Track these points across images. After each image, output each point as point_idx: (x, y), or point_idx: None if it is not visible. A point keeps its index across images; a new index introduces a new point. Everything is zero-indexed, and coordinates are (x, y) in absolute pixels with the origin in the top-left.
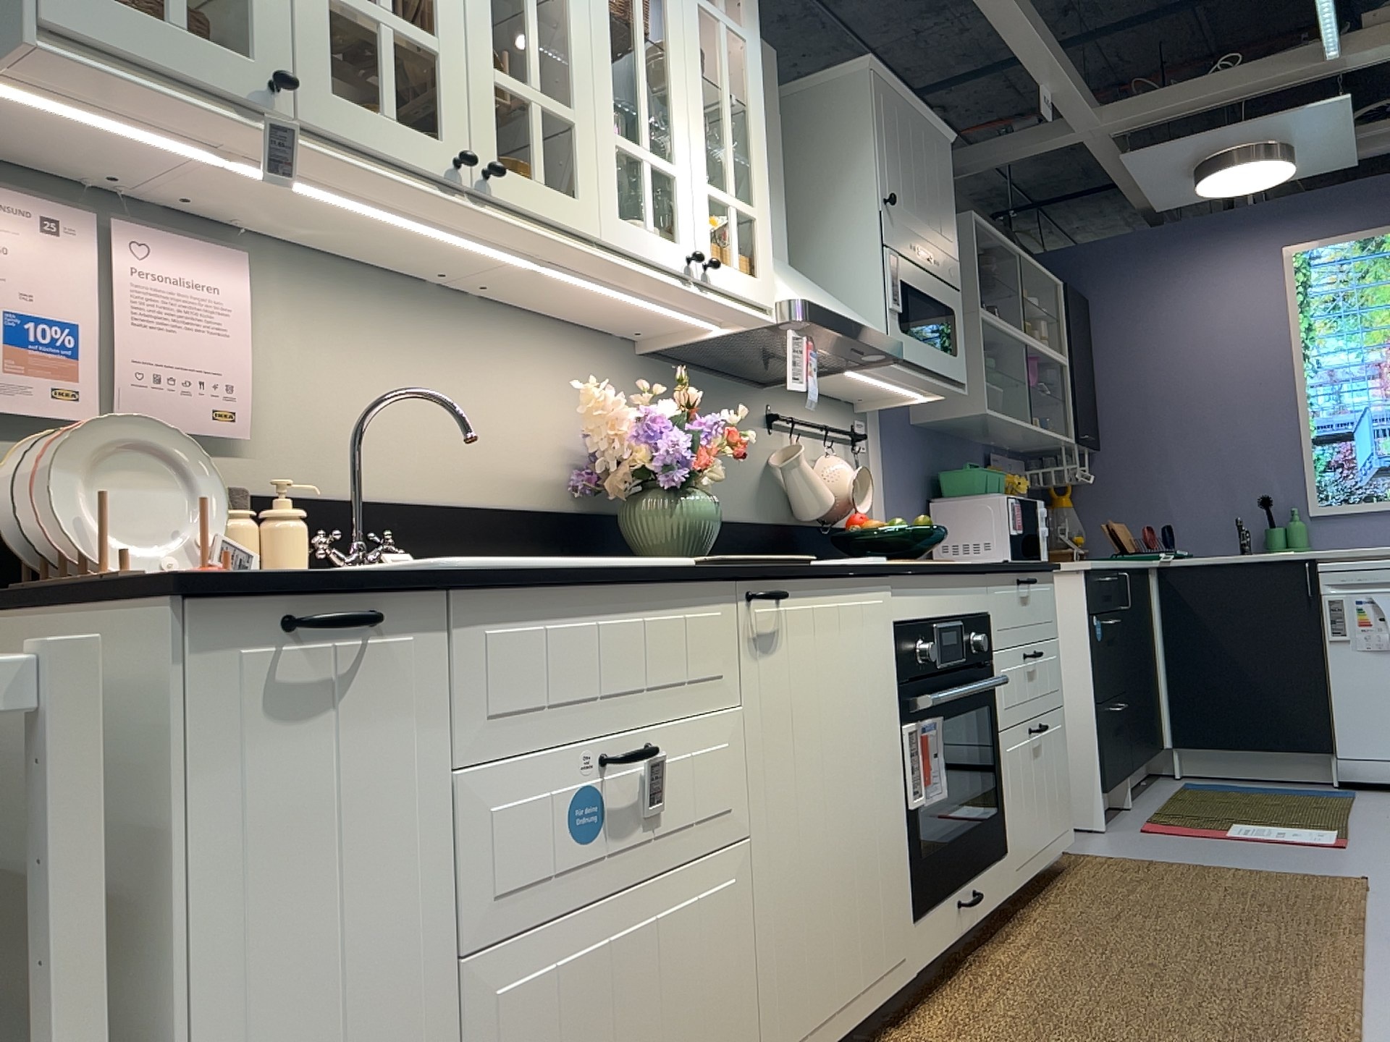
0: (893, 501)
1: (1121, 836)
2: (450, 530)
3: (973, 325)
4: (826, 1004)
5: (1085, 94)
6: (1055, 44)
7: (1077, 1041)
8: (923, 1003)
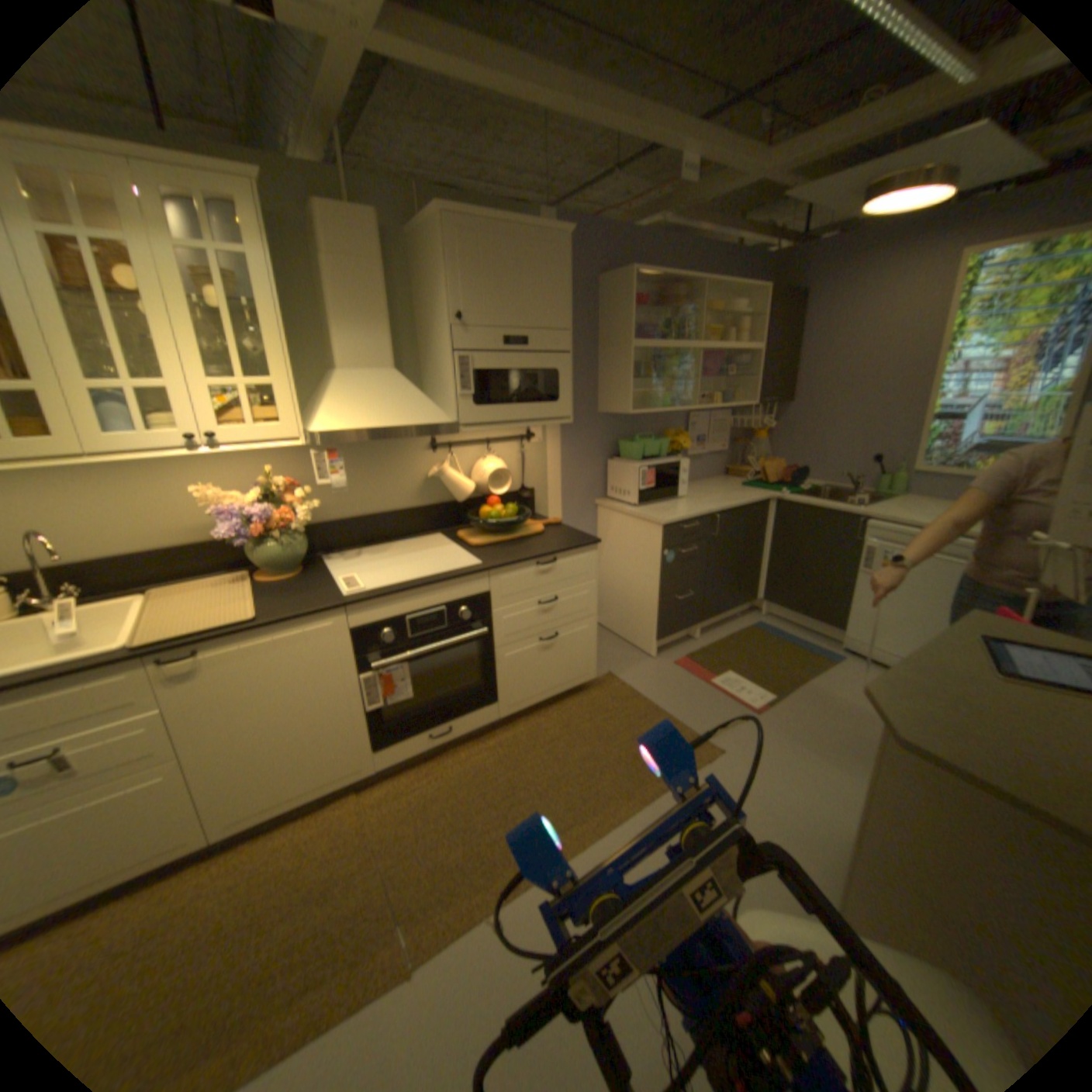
0: (566, 468)
1: (656, 668)
2: (142, 566)
3: (638, 349)
4: (269, 805)
5: (737, 147)
6: (679, 117)
7: (408, 838)
8: (394, 780)
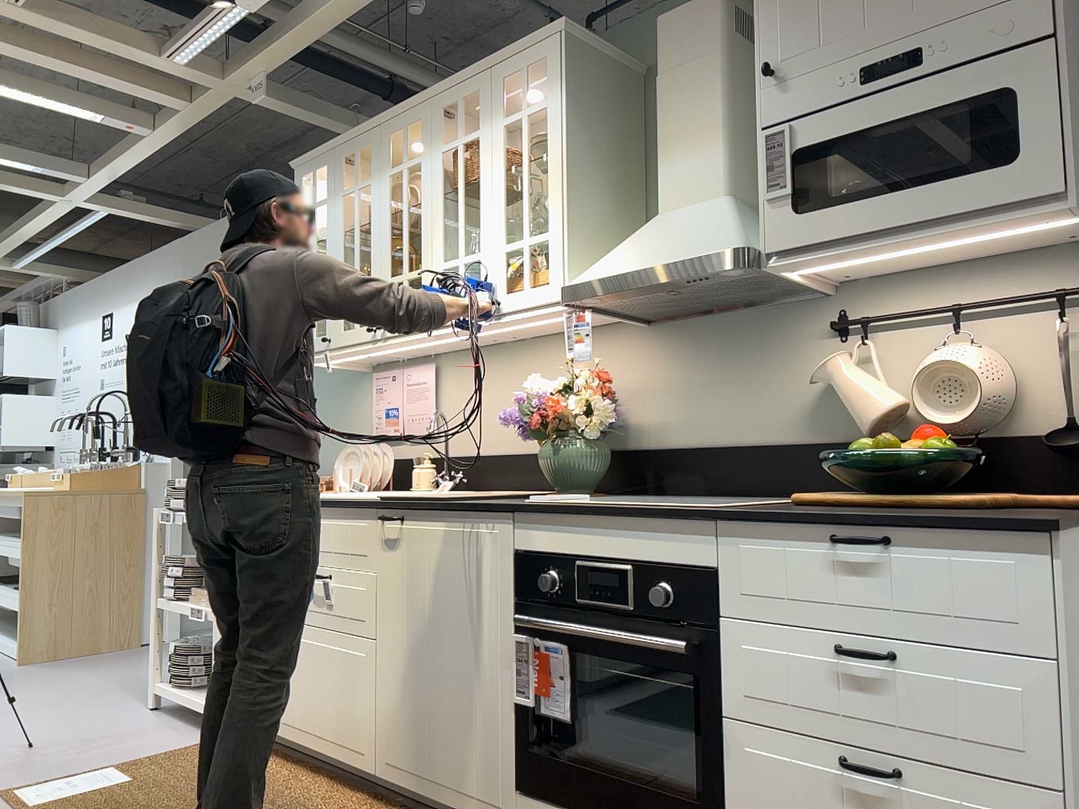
0: None
1: None
2: (507, 467)
3: None
4: (418, 766)
5: None
6: None
7: None
8: None
